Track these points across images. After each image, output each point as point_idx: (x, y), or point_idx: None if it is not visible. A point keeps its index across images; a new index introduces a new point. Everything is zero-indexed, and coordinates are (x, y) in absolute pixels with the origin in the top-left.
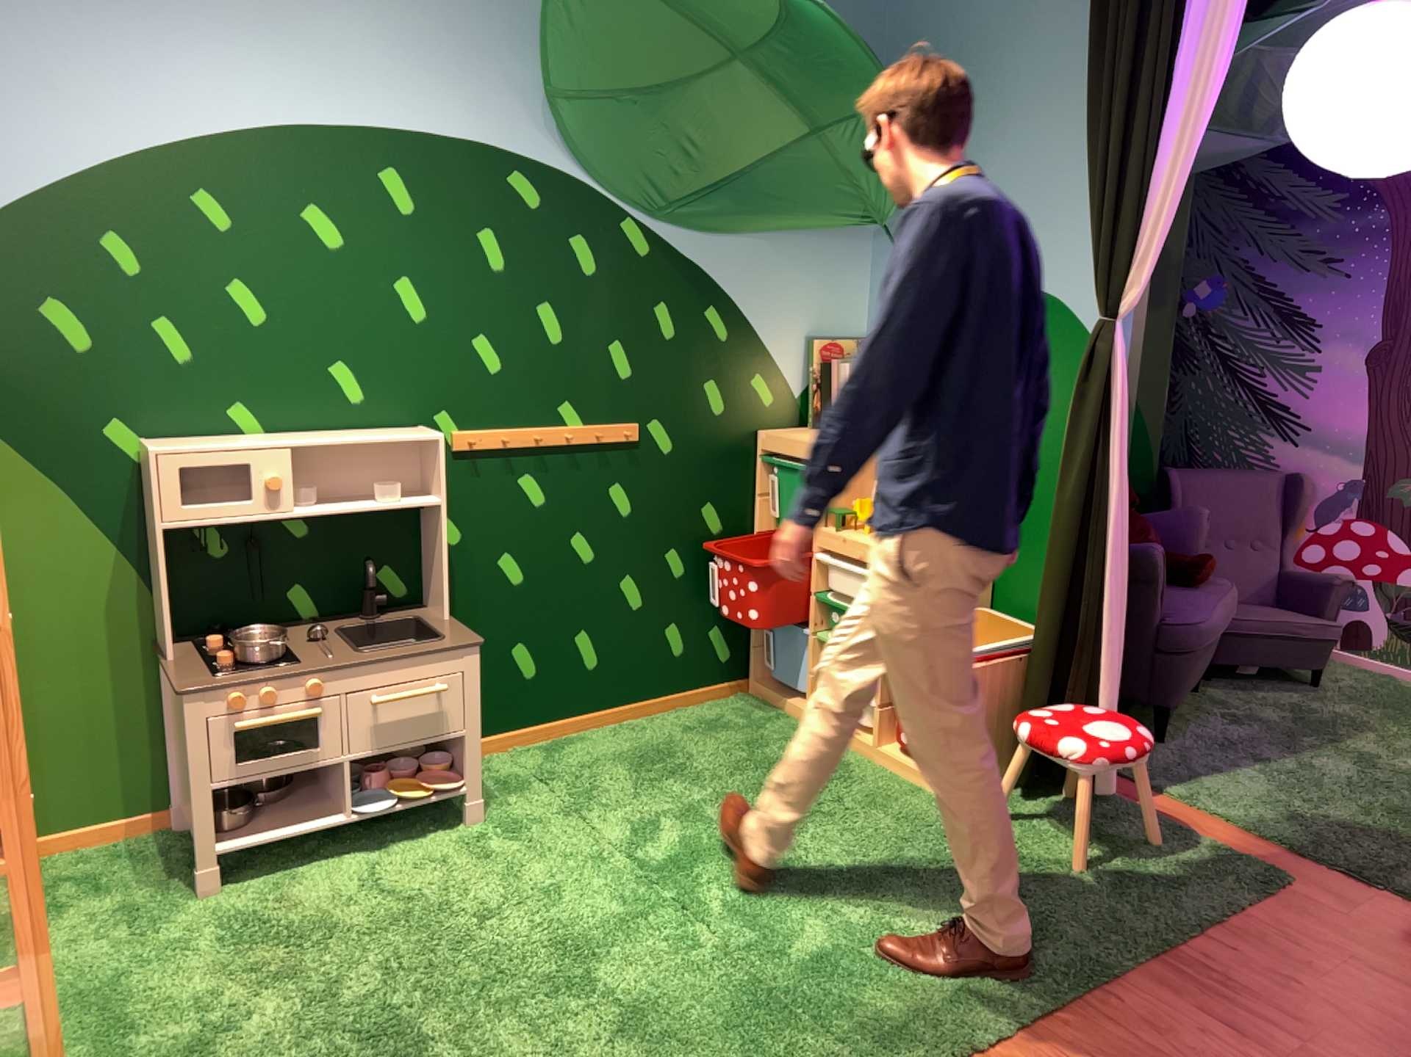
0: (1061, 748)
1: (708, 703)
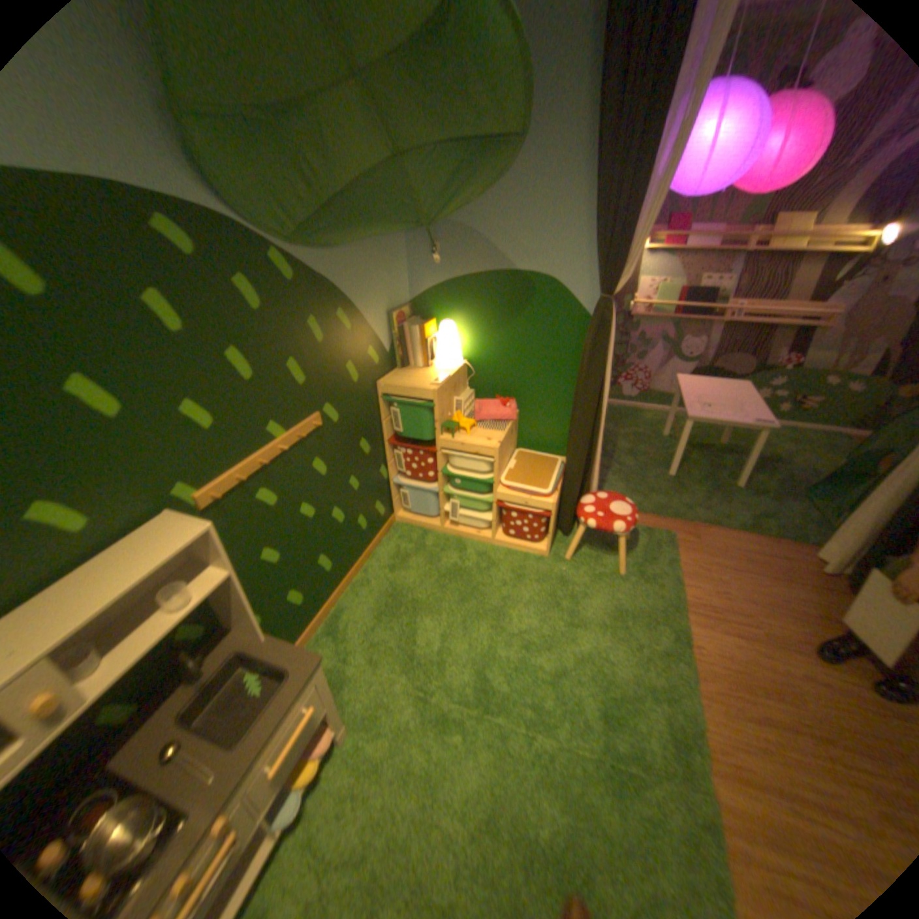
0: (616, 530)
1: (382, 540)
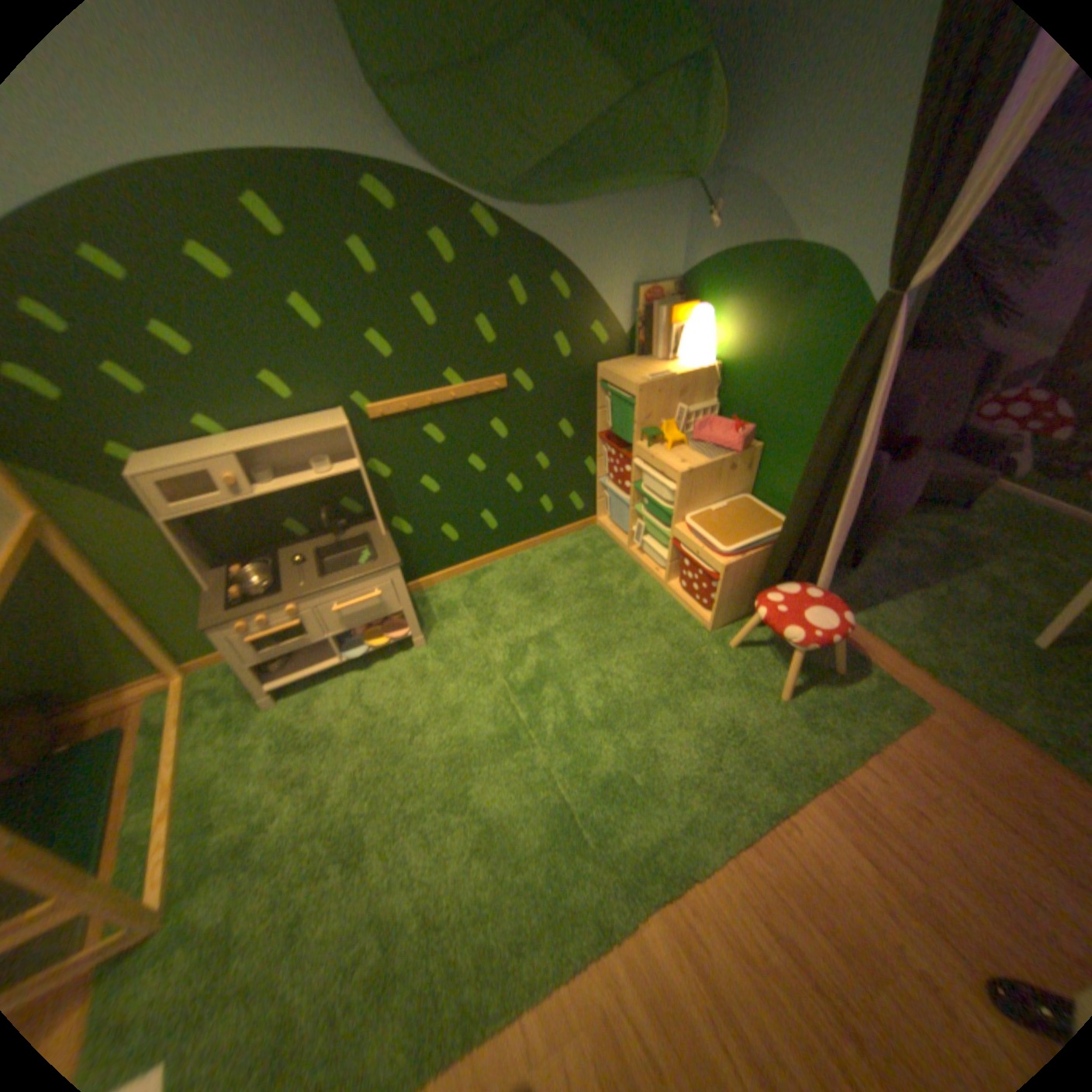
0: (785, 636)
1: (569, 535)
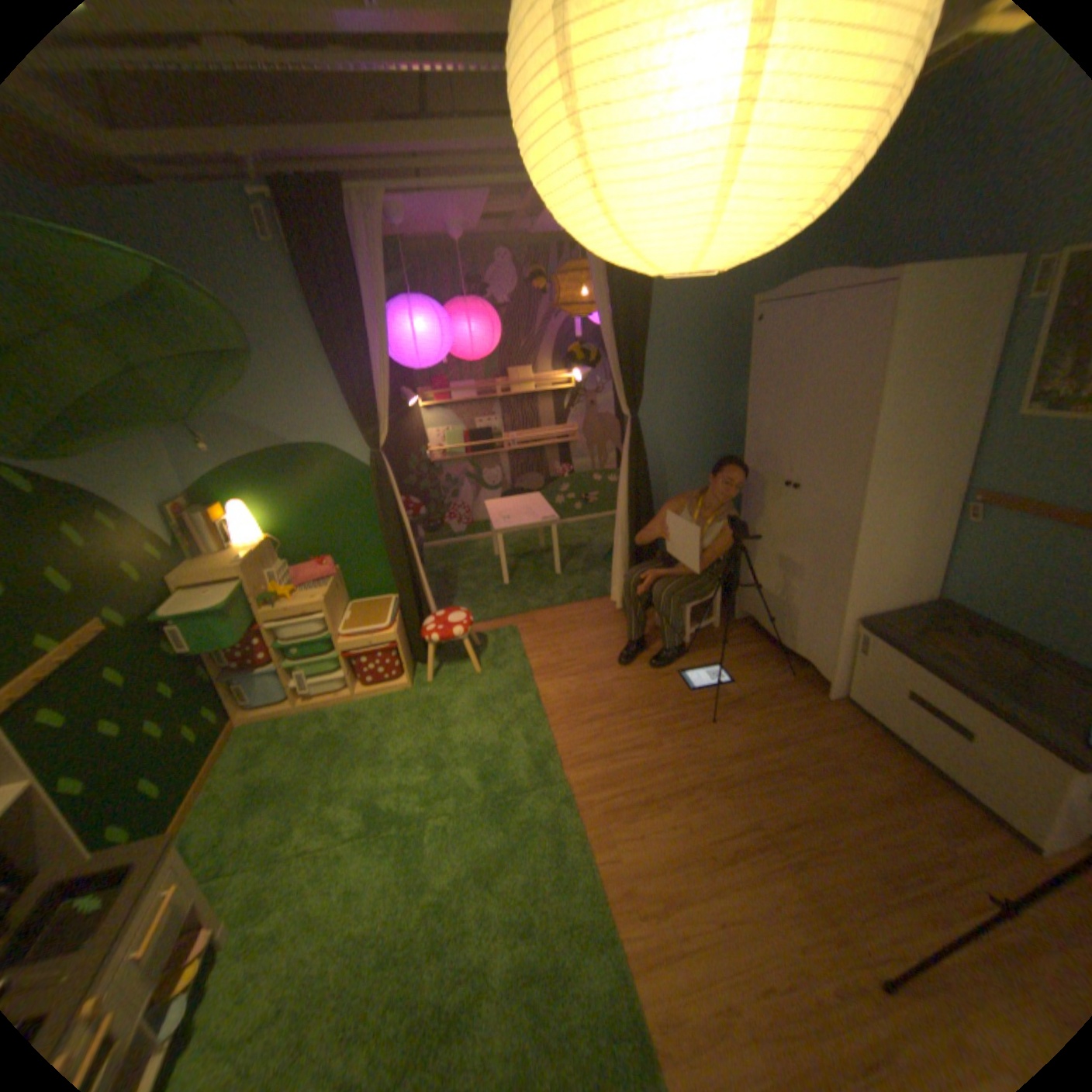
0: (455, 635)
1: (222, 752)
